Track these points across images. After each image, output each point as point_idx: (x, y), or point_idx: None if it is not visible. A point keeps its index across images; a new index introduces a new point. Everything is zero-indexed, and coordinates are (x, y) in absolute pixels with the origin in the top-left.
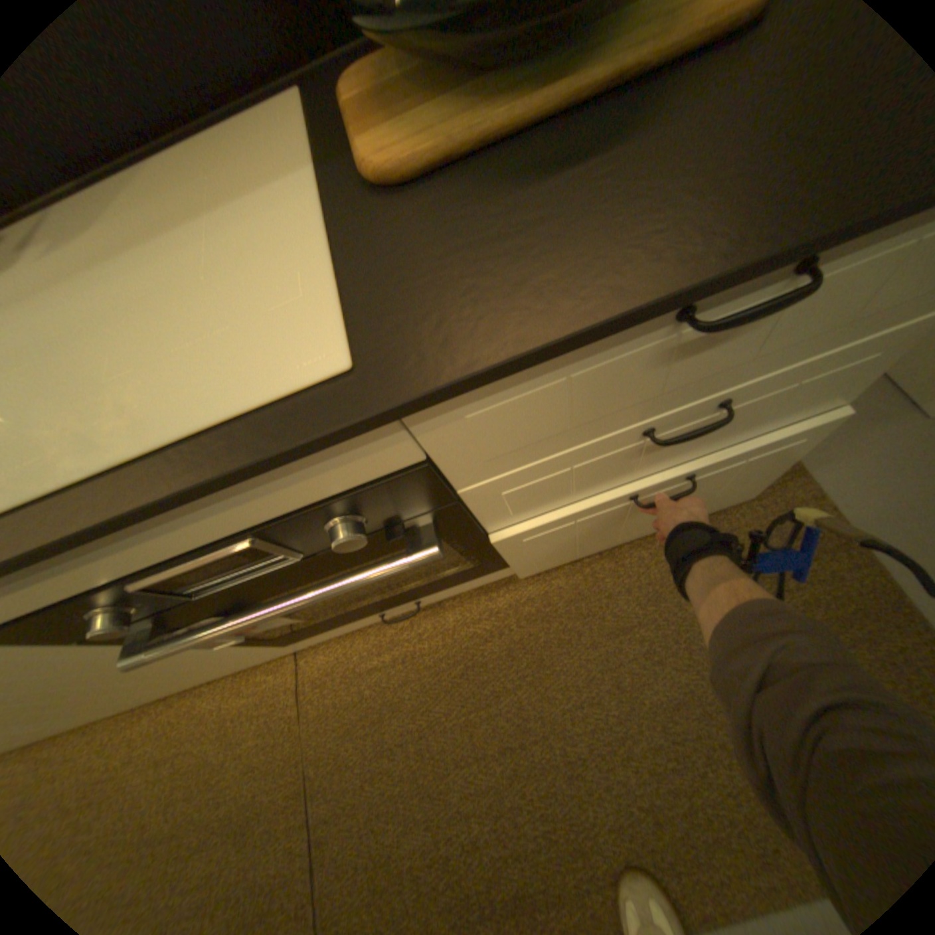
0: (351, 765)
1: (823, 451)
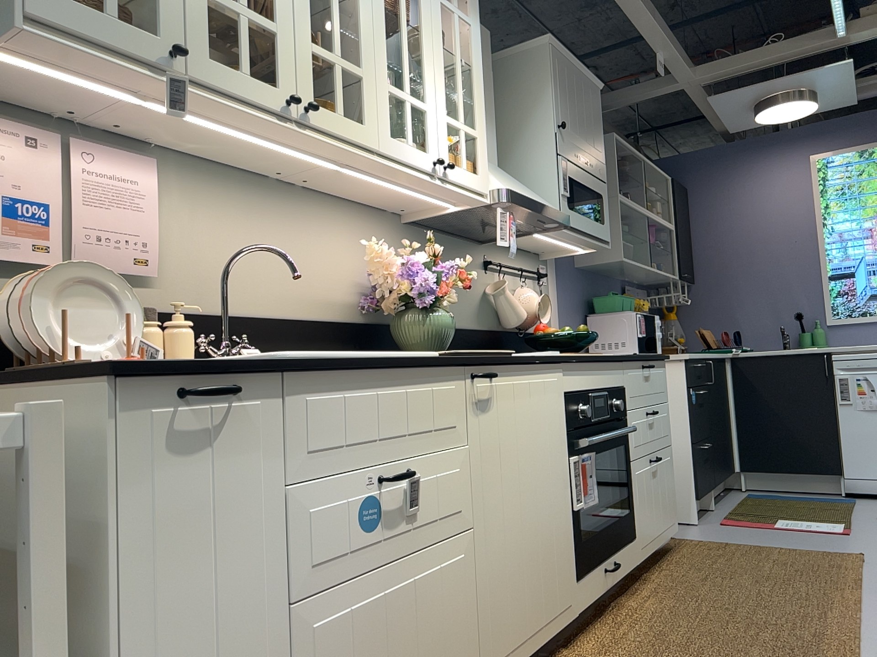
0: (680, 656)
1: (683, 535)
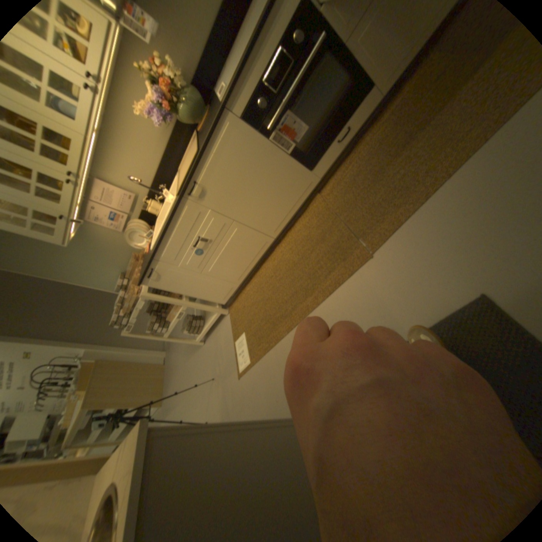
0: (351, 197)
1: None
